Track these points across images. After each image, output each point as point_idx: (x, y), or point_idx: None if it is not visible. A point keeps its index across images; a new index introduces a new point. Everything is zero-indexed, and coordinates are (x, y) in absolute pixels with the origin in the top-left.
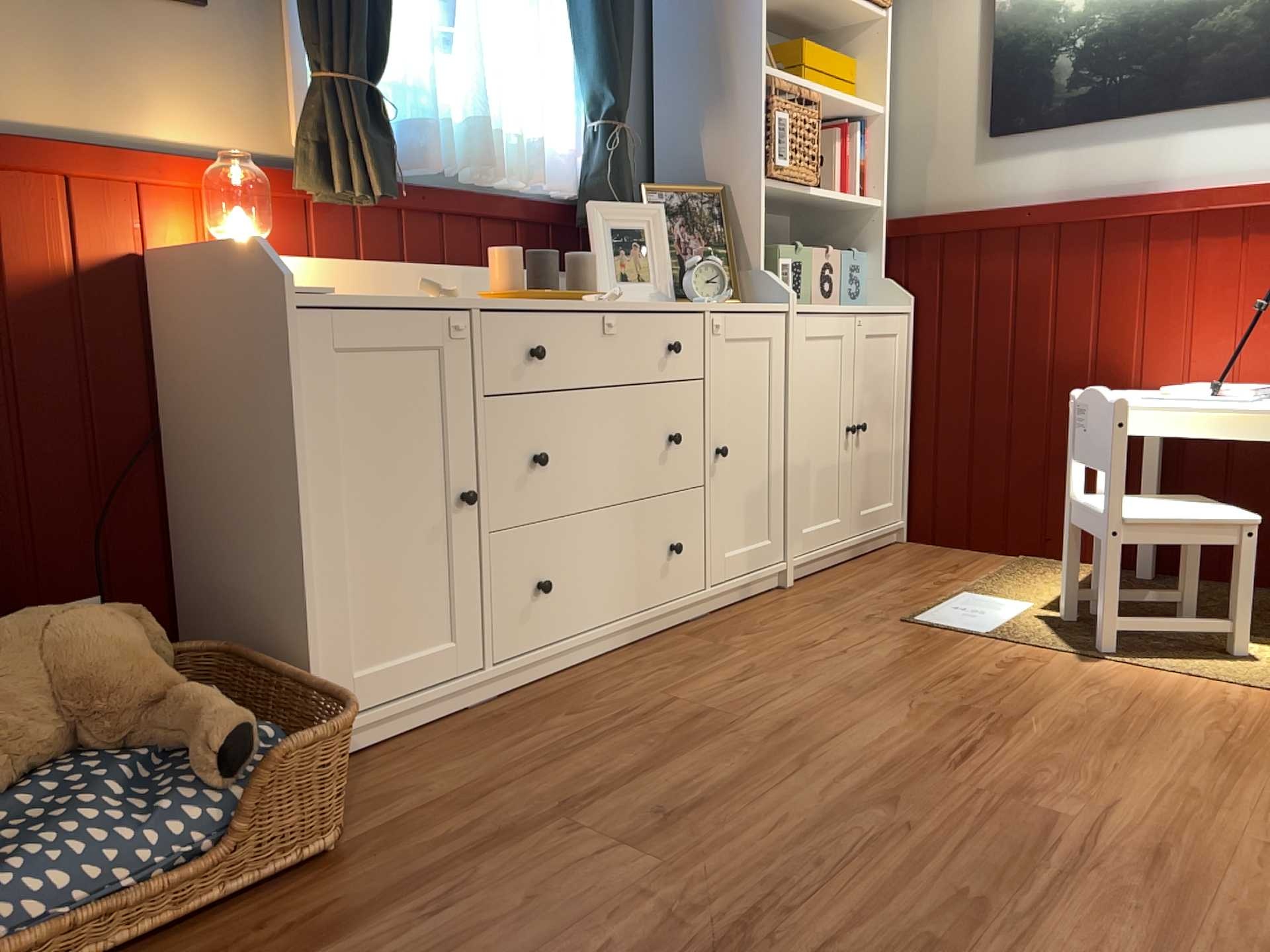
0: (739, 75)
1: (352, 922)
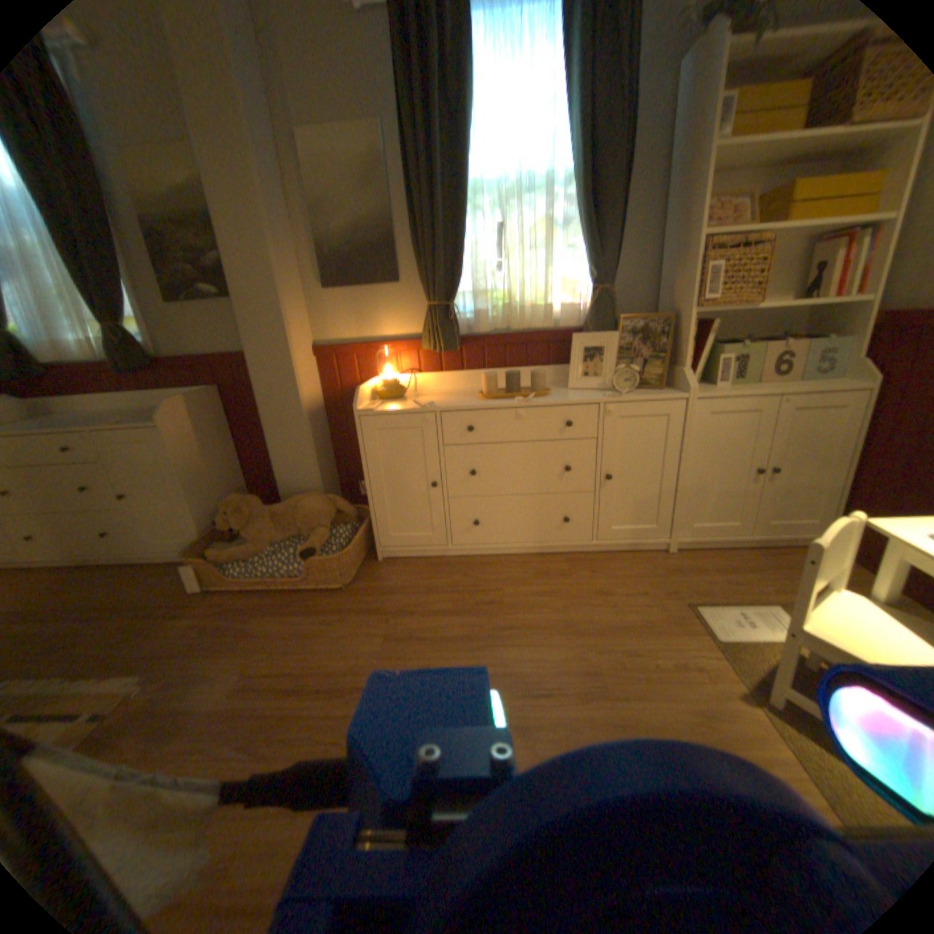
0: (692, 237)
1: (315, 613)
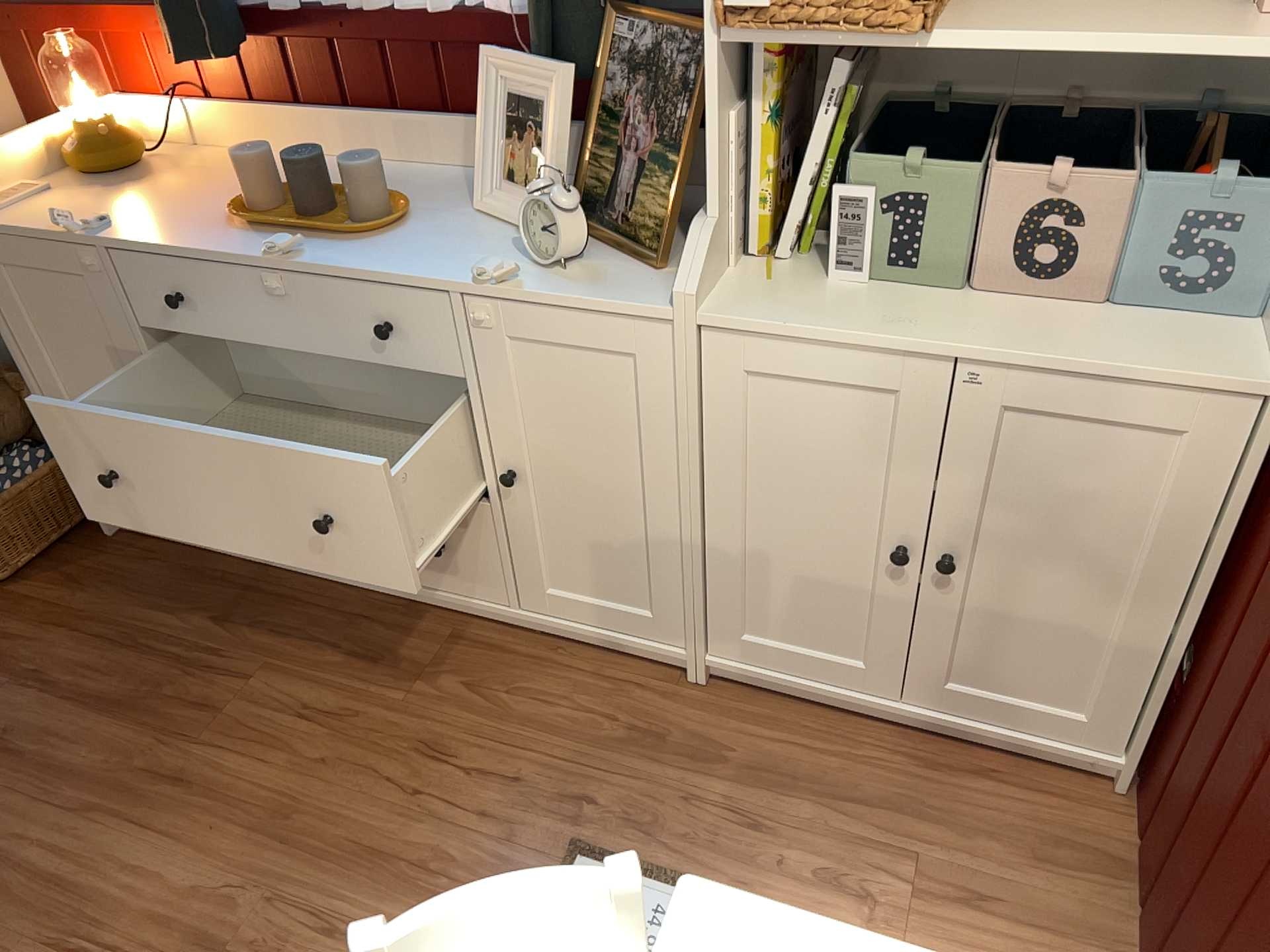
0: None
1: None
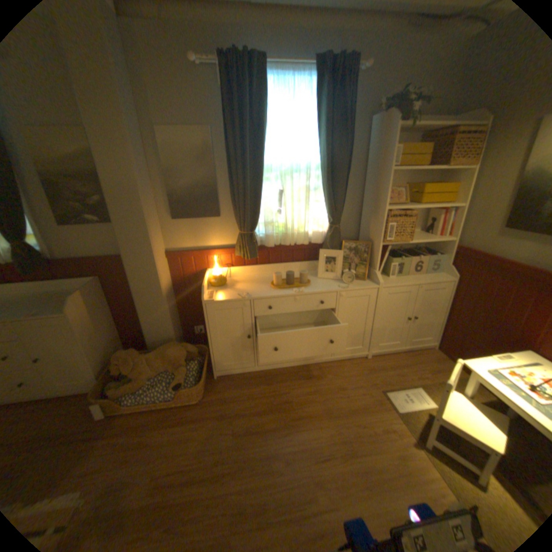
0: (380, 208)
1: (185, 424)
